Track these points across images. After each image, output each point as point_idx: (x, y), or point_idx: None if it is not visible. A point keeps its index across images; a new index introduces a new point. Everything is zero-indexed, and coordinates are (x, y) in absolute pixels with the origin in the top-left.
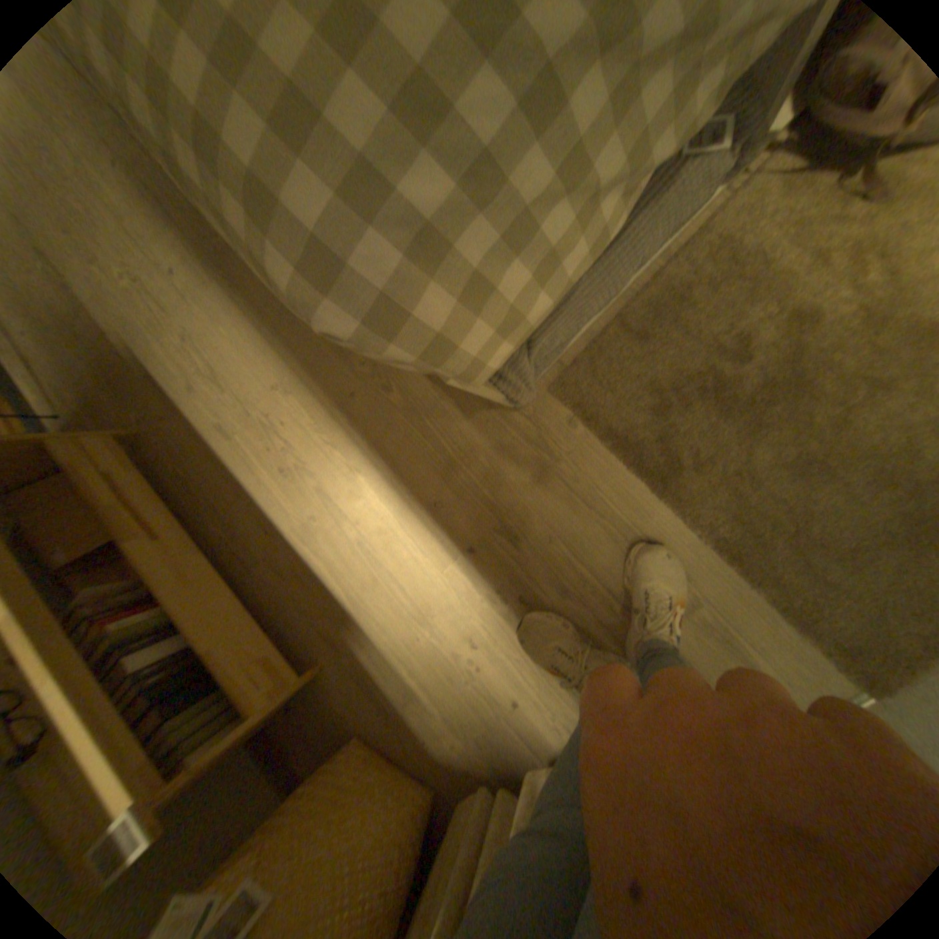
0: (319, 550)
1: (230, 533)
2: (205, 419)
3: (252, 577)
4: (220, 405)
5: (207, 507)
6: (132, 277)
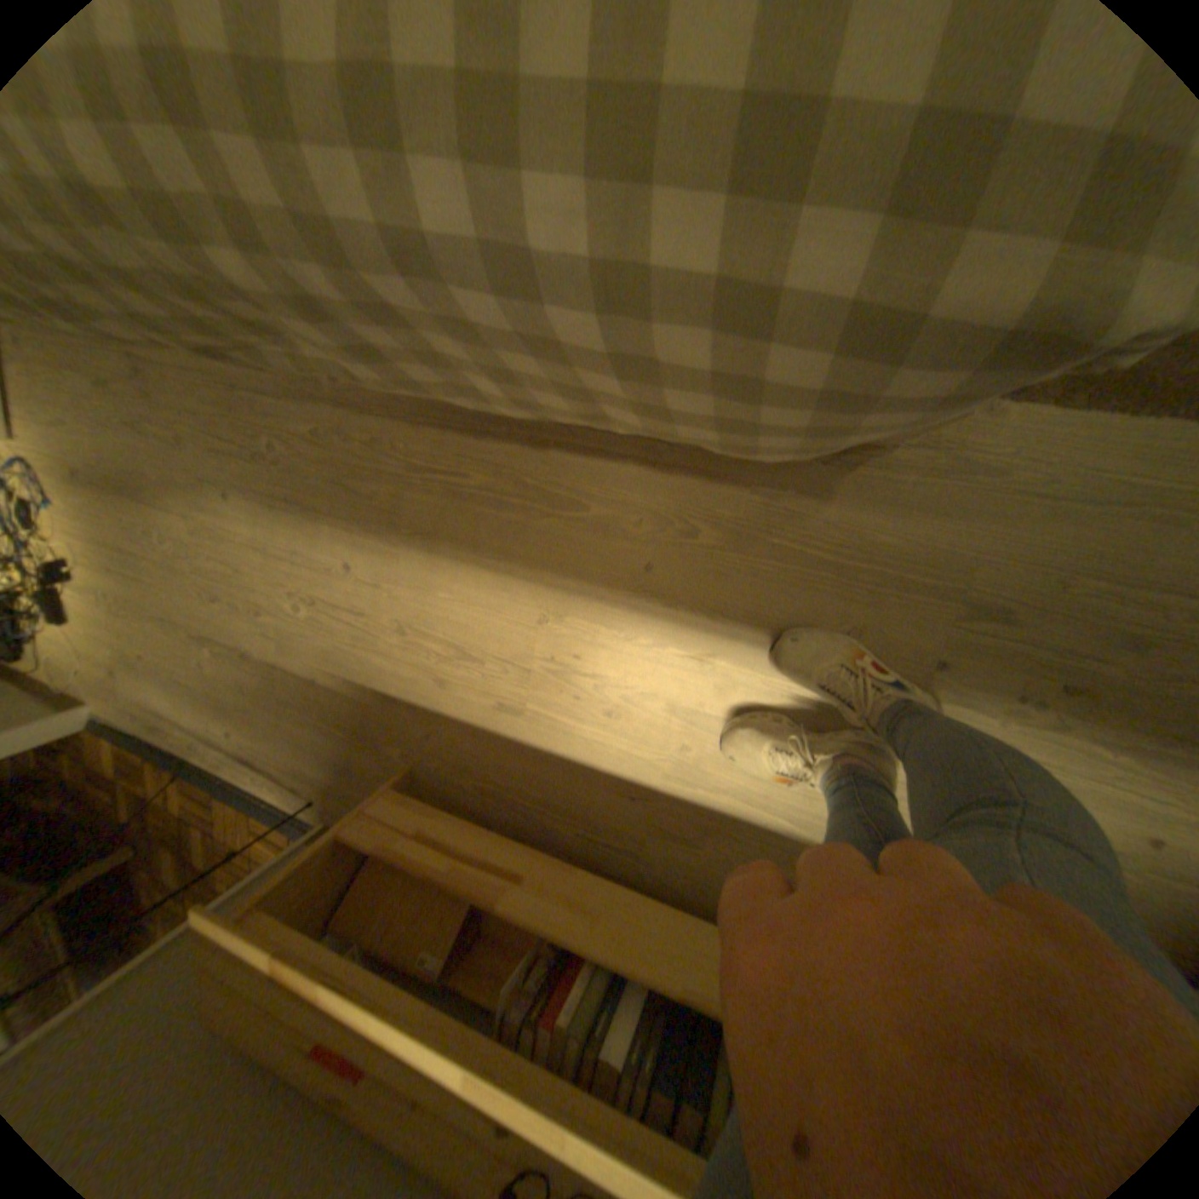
0: (718, 784)
1: (587, 826)
2: (478, 708)
3: (647, 865)
4: (488, 681)
5: (539, 810)
6: (310, 601)
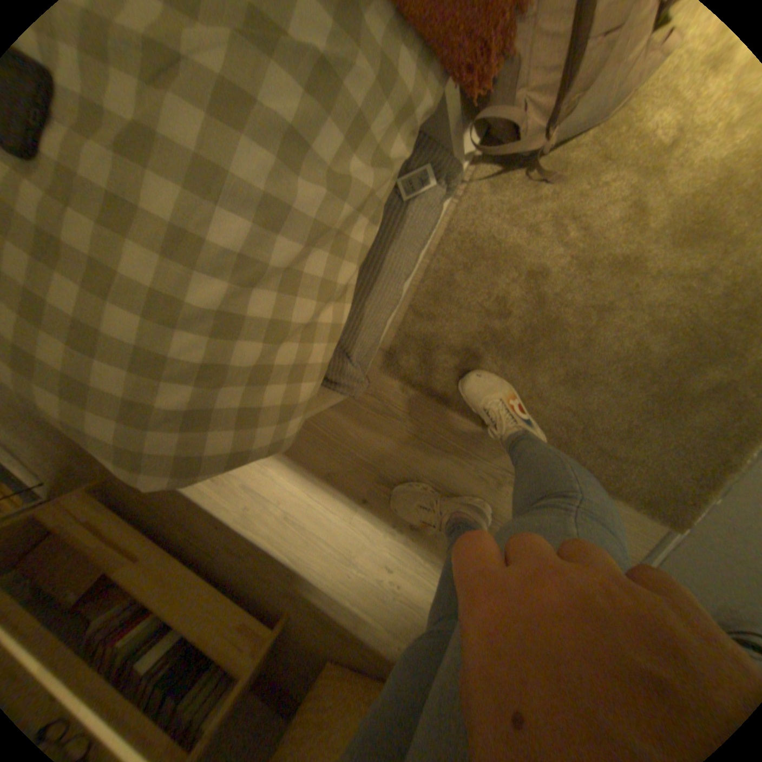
0: (258, 531)
1: (192, 536)
2: None
3: (218, 564)
4: None
5: (169, 521)
6: None
